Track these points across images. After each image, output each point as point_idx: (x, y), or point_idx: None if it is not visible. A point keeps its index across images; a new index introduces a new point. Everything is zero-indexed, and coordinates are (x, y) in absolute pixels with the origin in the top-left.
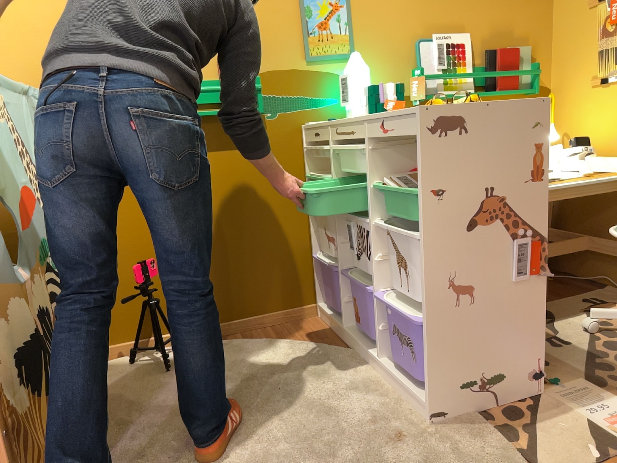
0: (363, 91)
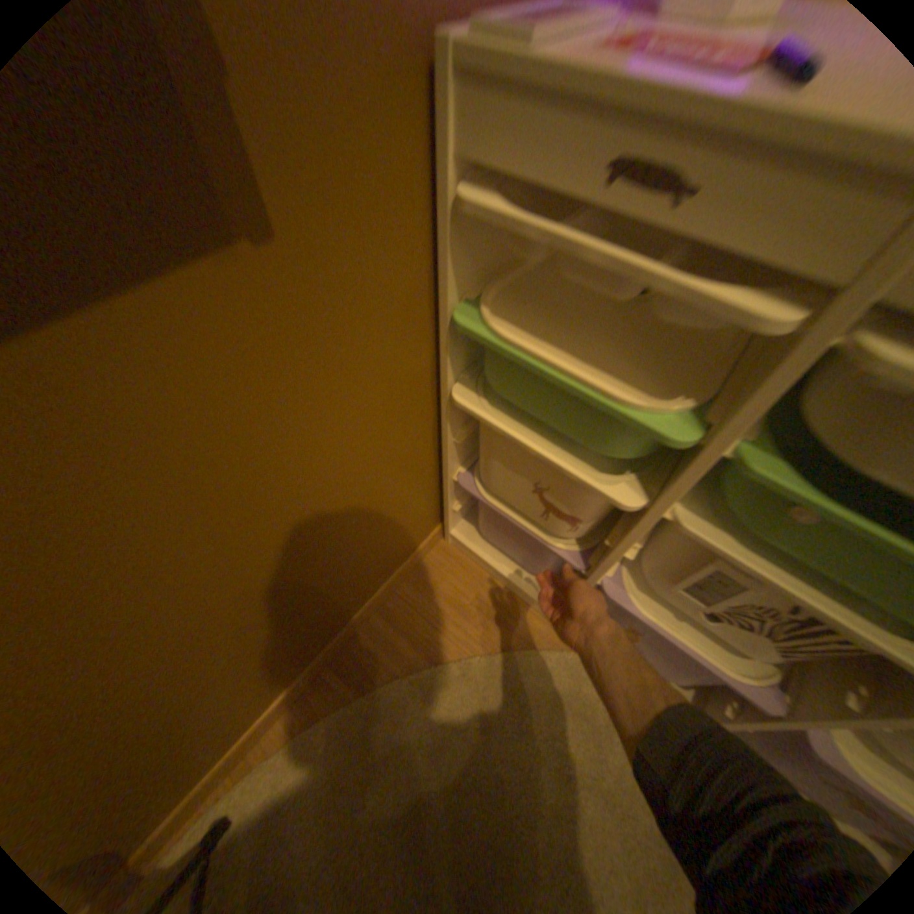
0: None
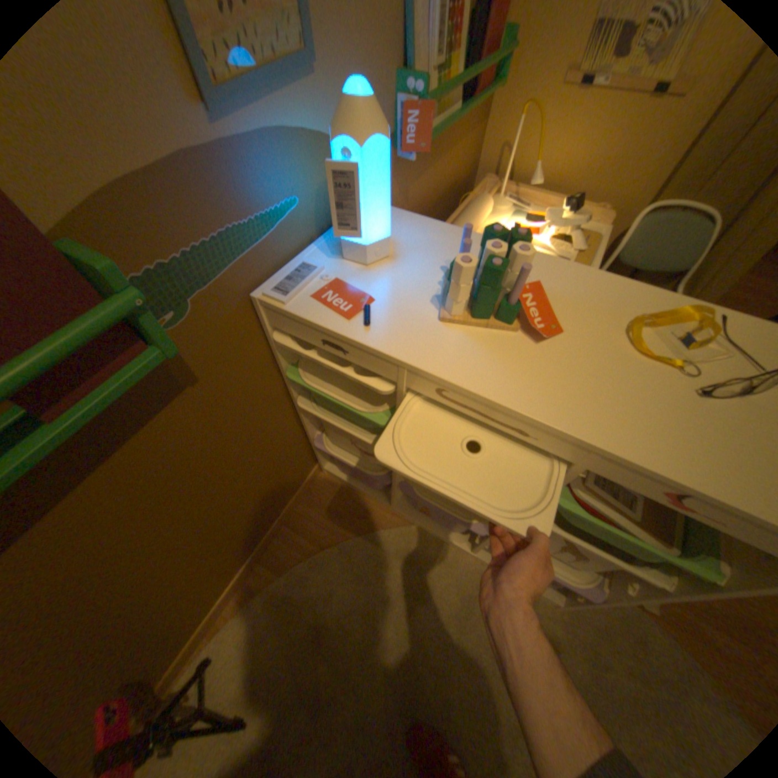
0: (386, 201)
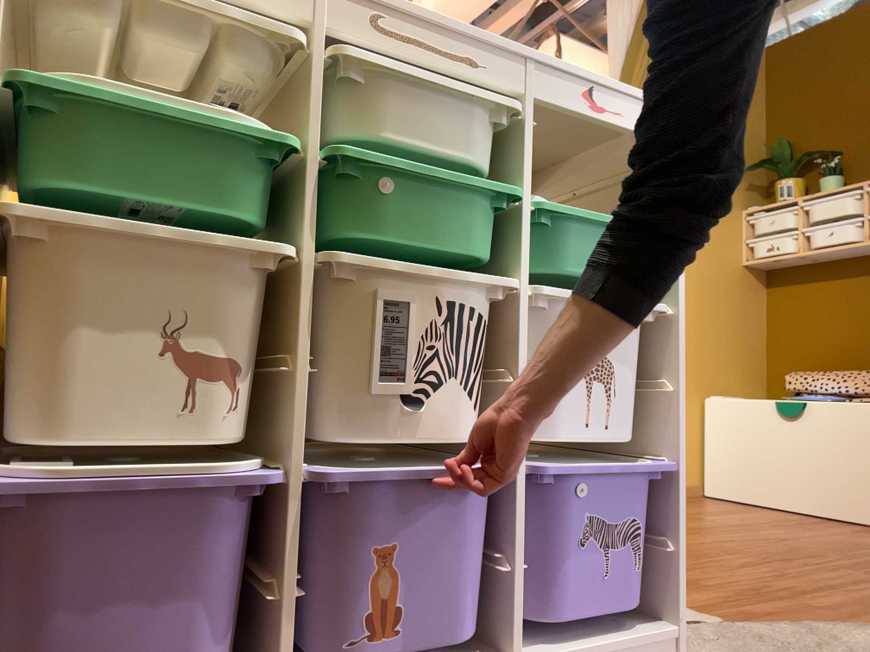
0: None
